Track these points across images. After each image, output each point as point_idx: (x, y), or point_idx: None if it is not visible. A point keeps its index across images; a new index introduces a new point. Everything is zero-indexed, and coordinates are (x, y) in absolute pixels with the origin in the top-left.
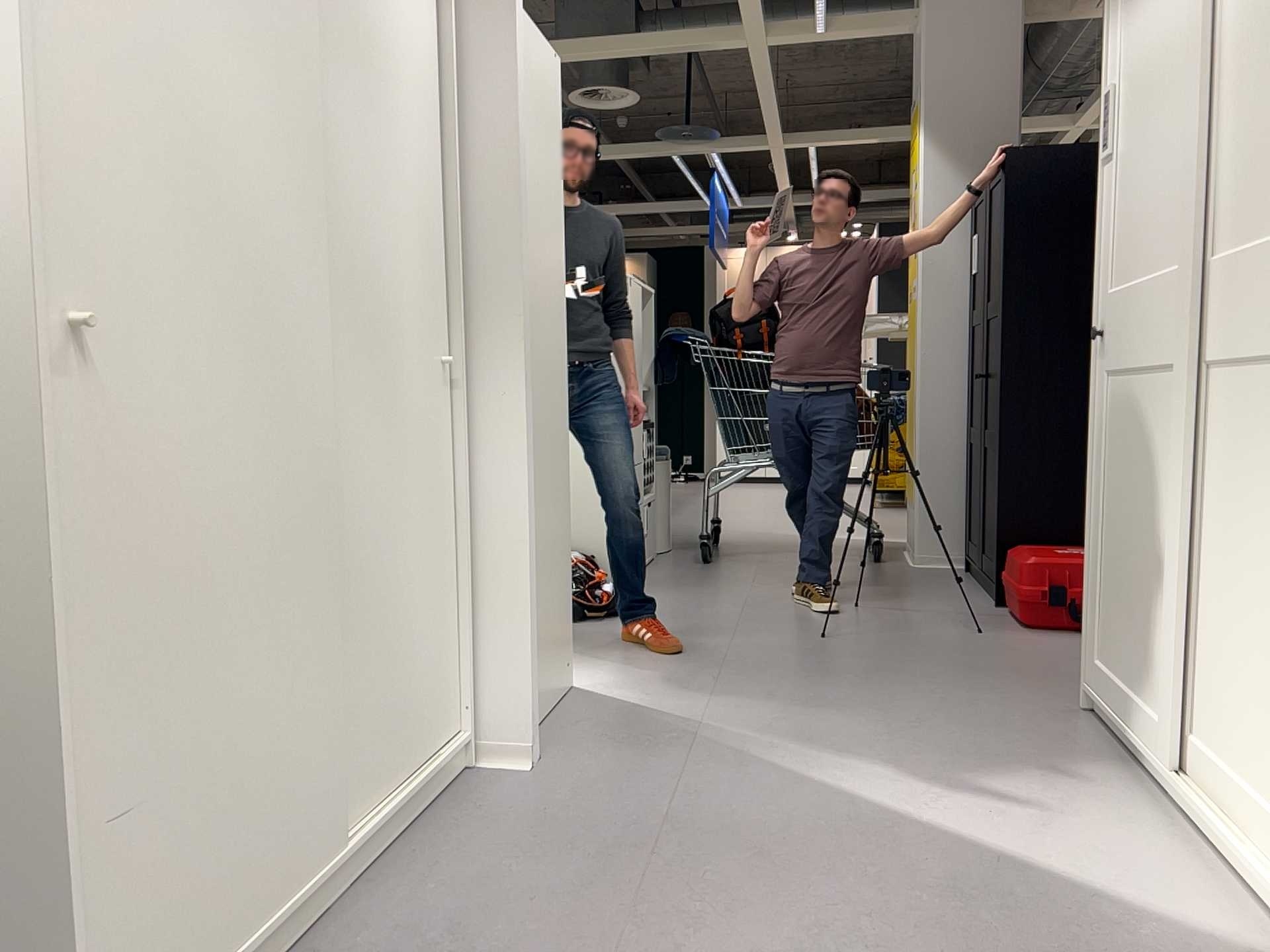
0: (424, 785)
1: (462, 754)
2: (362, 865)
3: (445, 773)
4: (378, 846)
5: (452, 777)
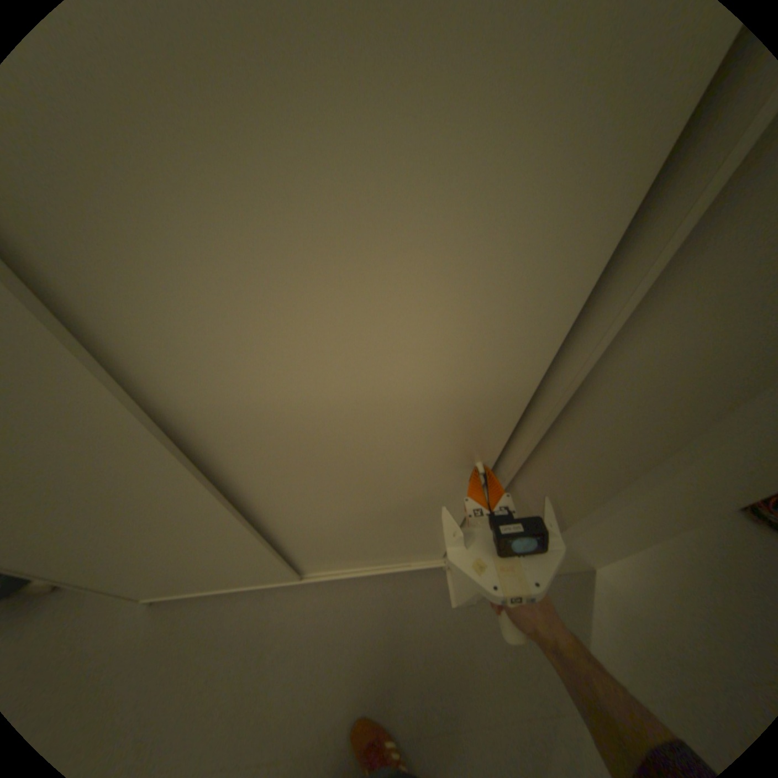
0: (384, 573)
1: (433, 568)
2: (318, 582)
3: (412, 570)
4: (333, 580)
5: (420, 570)
